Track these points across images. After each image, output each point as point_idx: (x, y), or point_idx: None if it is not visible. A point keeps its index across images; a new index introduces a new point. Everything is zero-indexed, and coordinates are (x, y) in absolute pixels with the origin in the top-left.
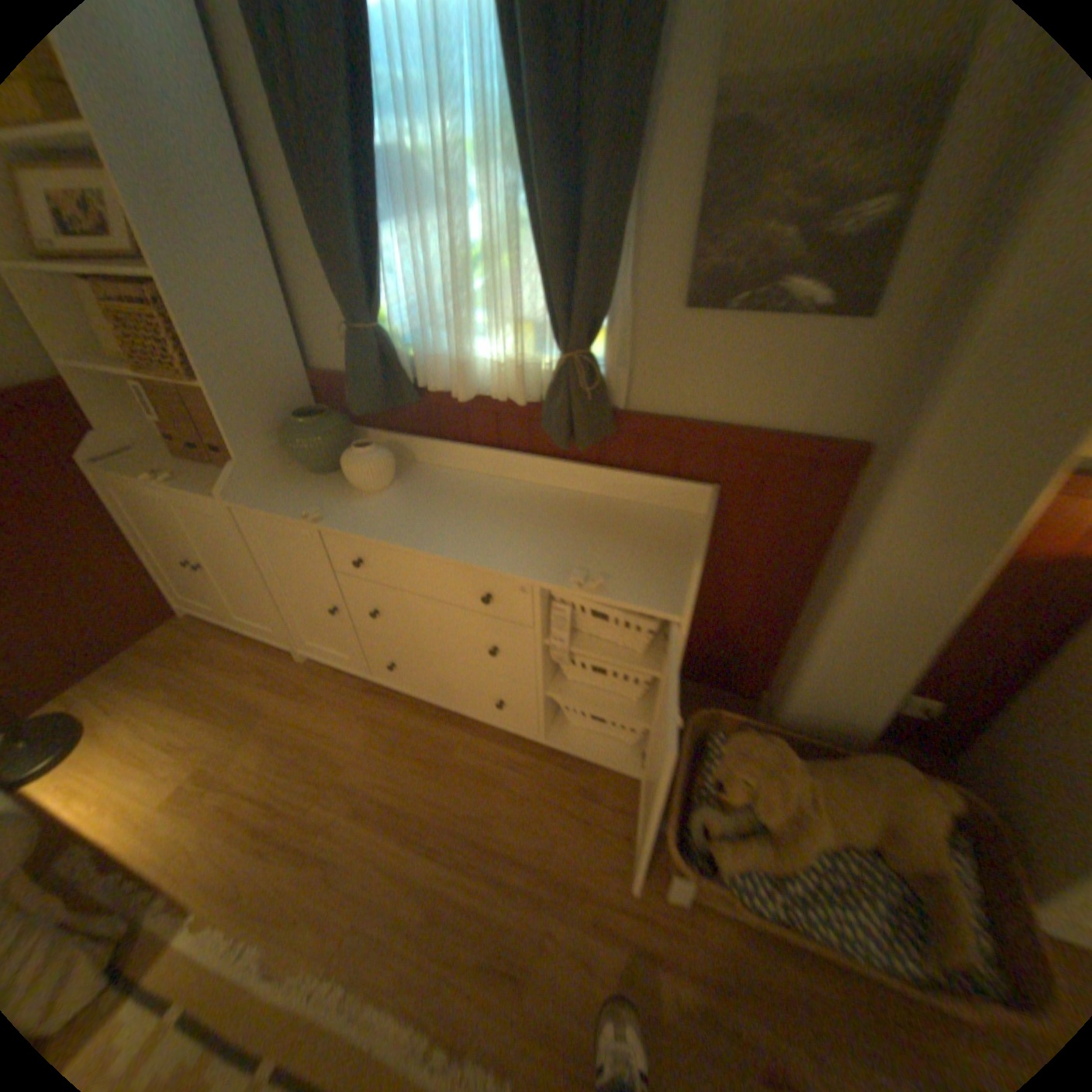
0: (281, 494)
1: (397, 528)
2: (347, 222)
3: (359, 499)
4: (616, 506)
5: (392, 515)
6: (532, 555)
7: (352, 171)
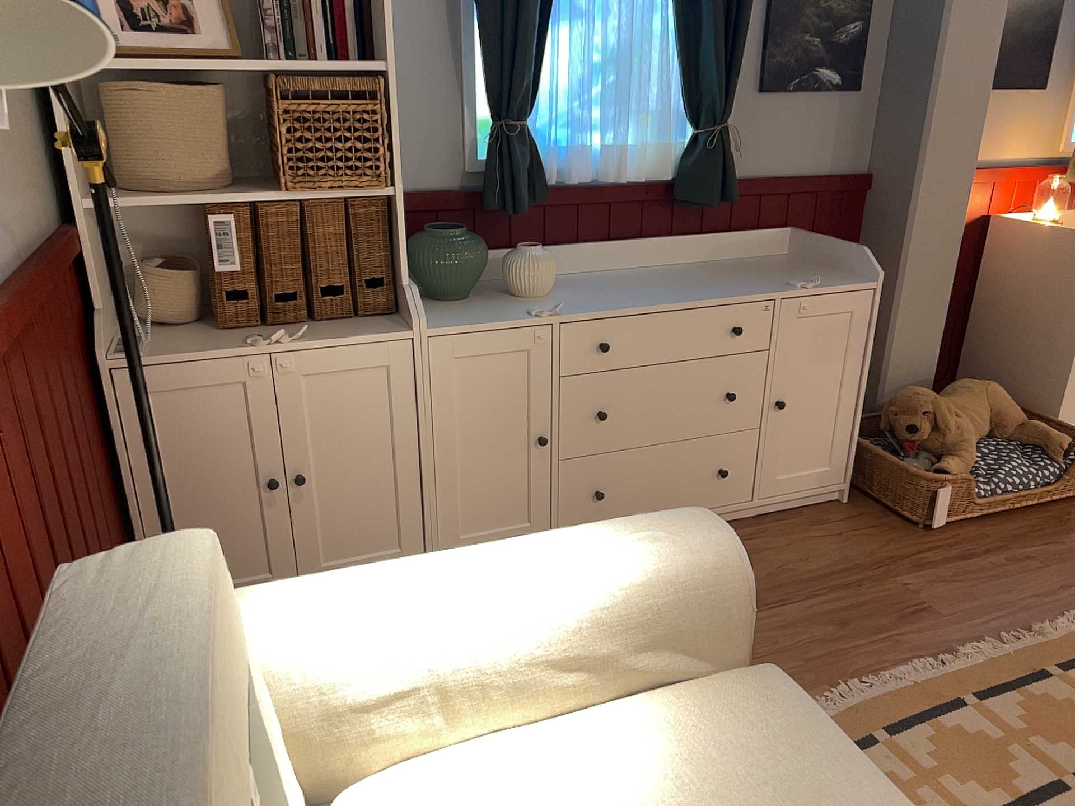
0: (466, 315)
1: (629, 301)
2: (537, 29)
3: (547, 301)
4: (732, 263)
5: (604, 299)
6: (750, 287)
7: None
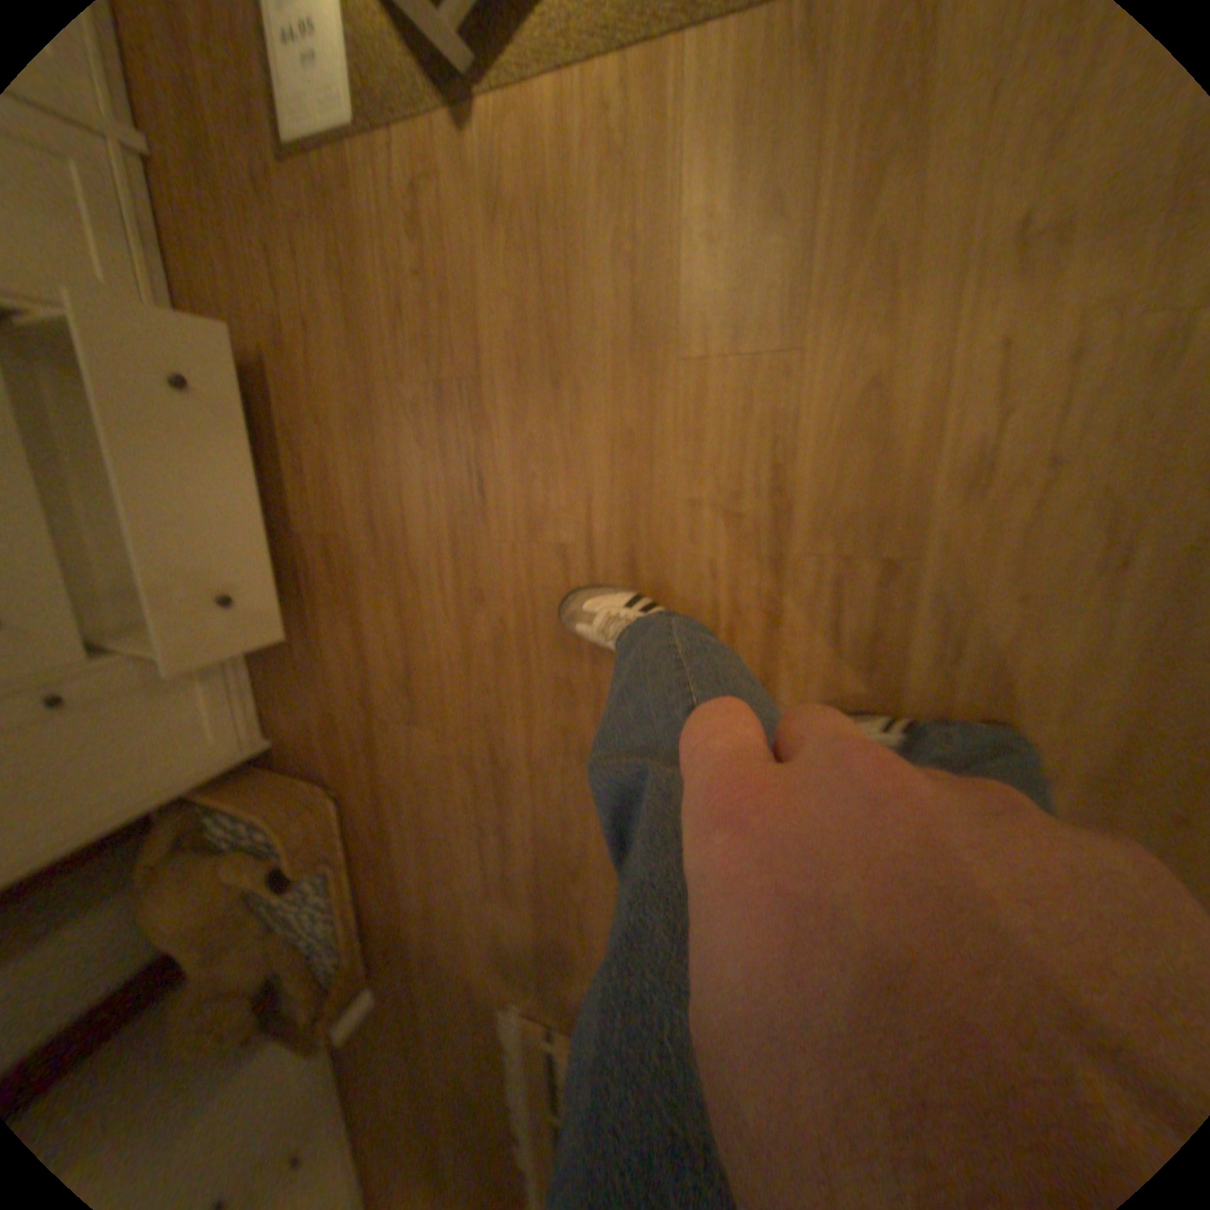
0: None
1: None
2: None
3: None
4: None
5: None
6: None
7: None
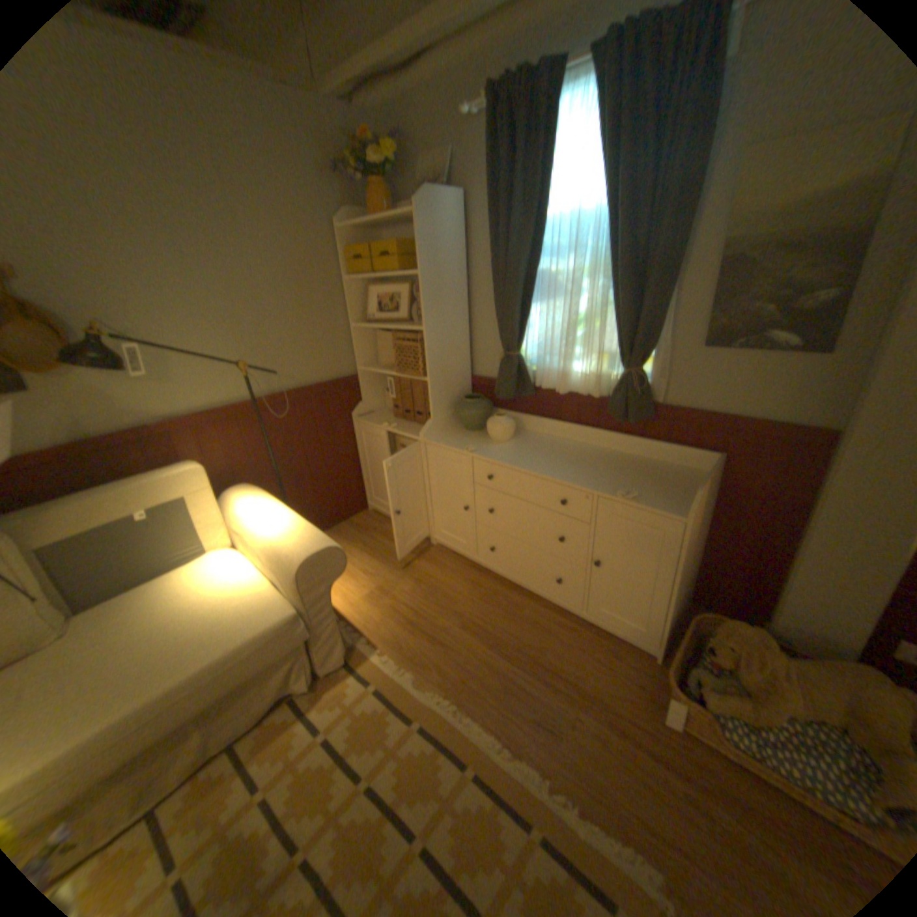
0: (452, 439)
1: (515, 460)
2: (517, 306)
3: (493, 445)
4: (652, 463)
5: (512, 454)
6: (595, 481)
7: (524, 283)
